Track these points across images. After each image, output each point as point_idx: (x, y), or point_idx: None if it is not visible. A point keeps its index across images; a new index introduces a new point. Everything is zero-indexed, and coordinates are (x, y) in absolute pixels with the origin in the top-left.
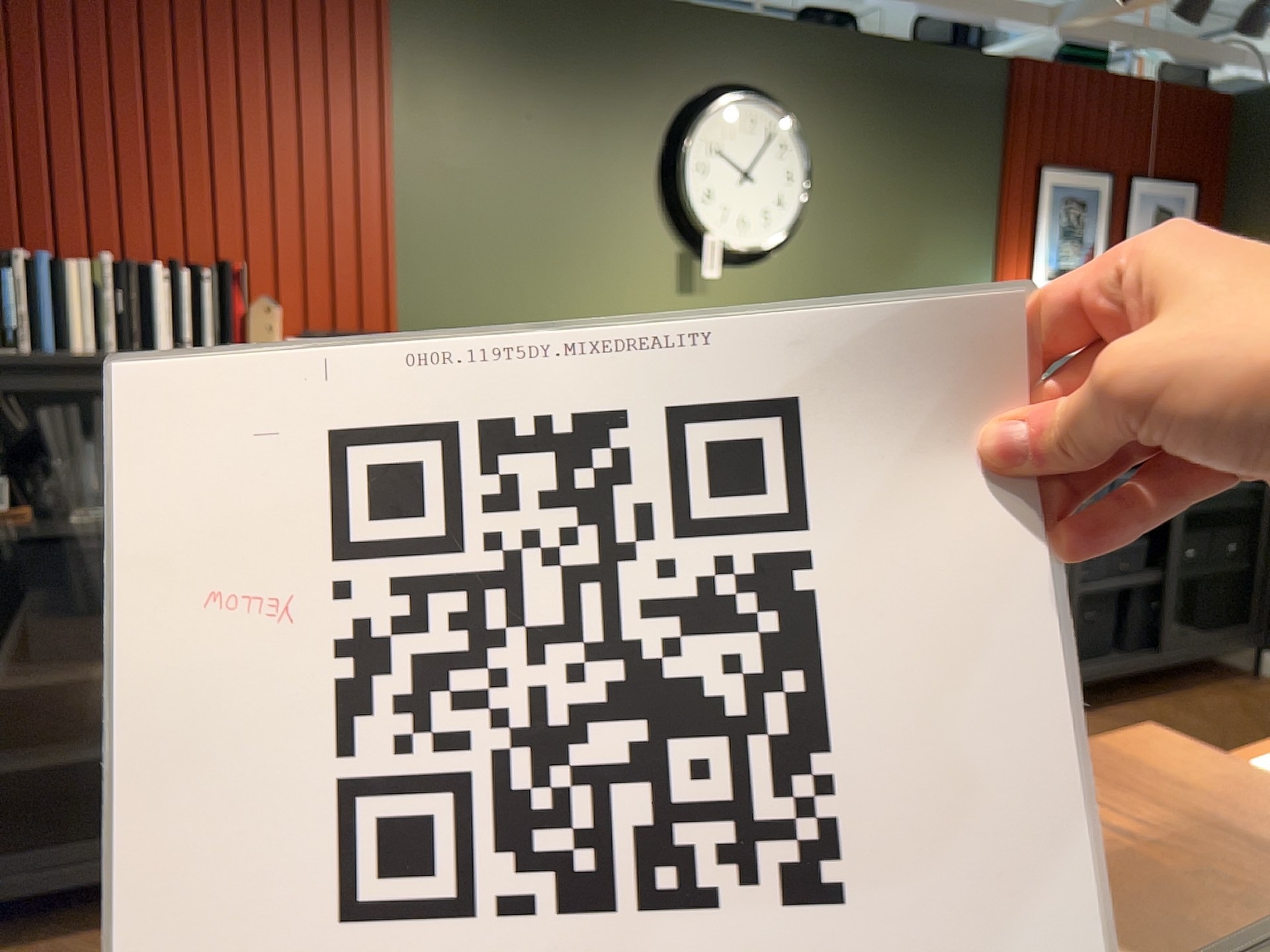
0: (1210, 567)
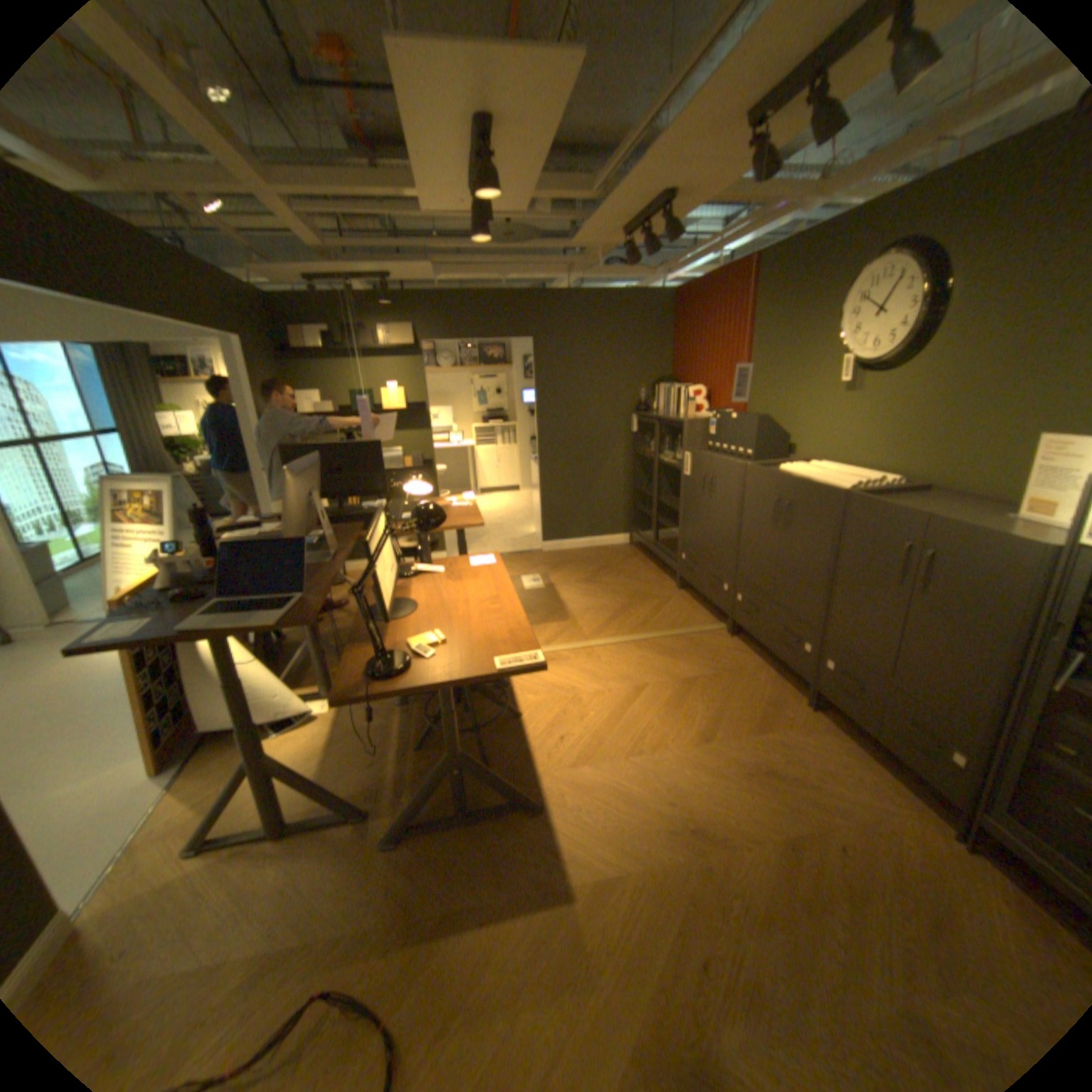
0: None
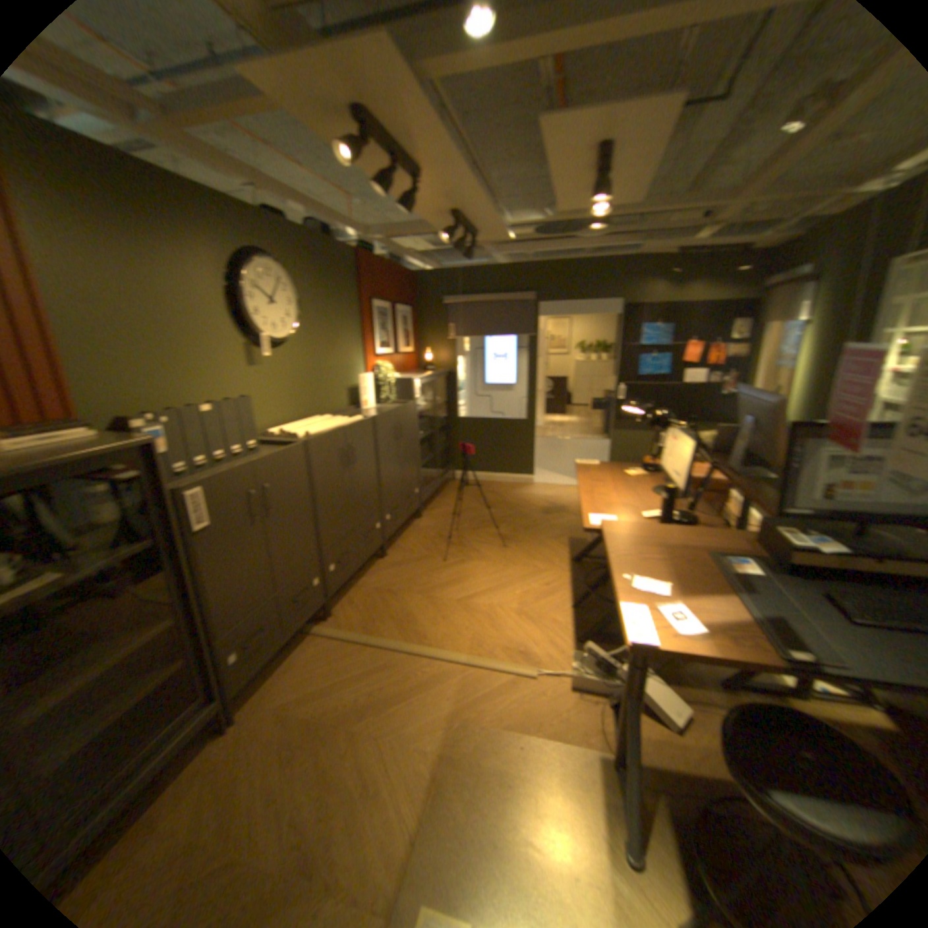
0: (439, 448)
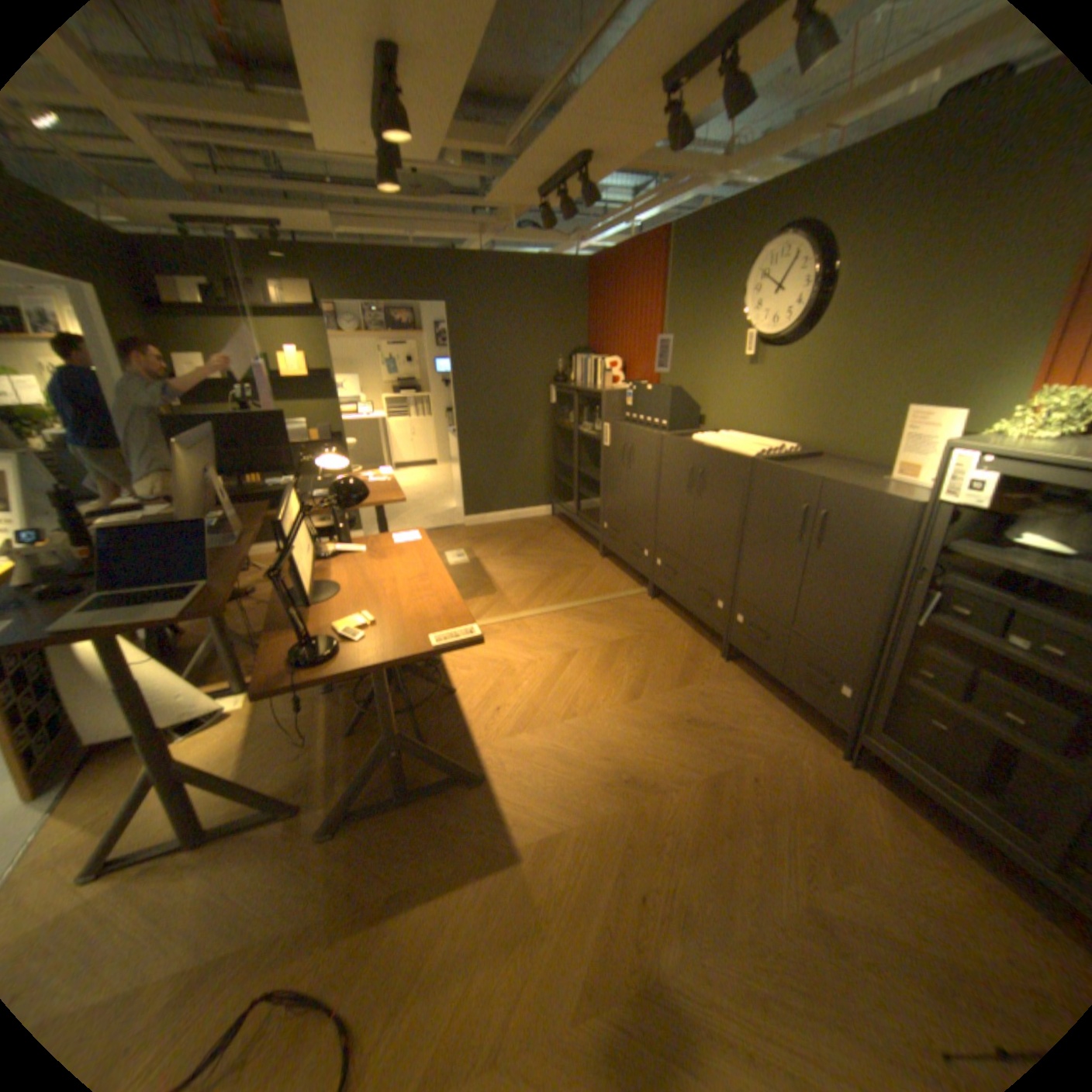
0: None
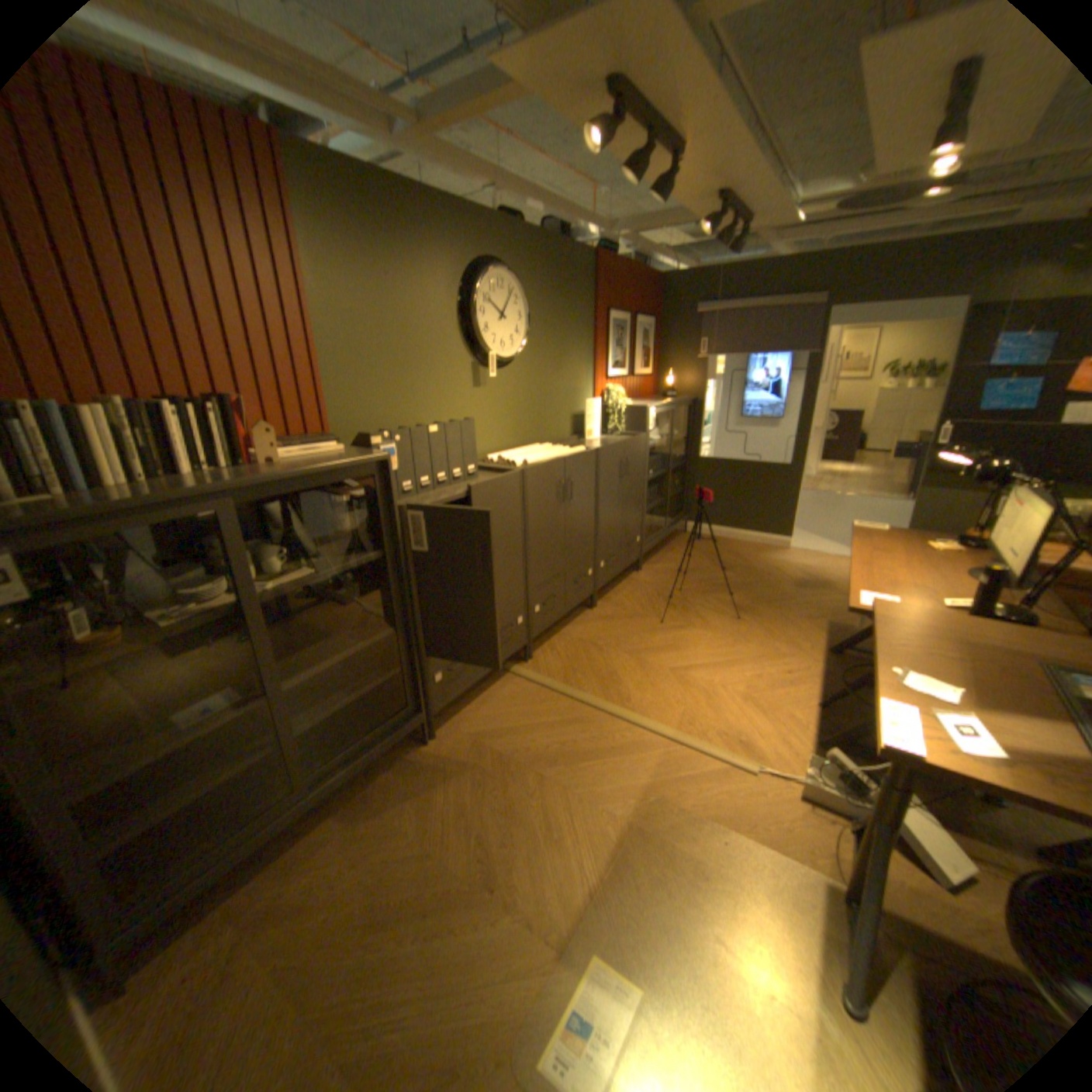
0: (672, 492)
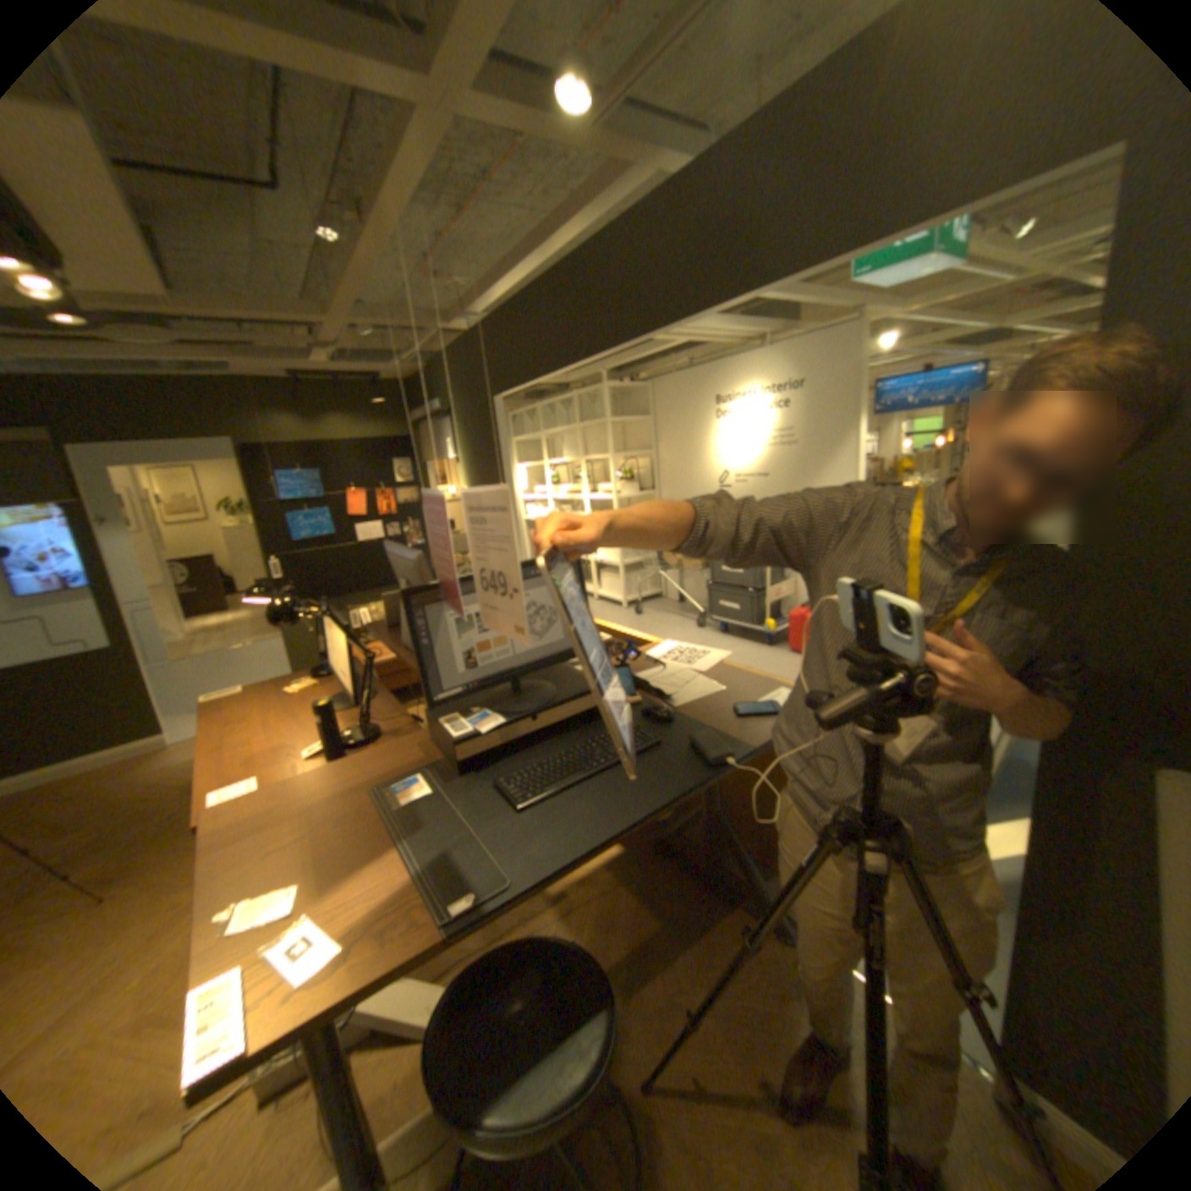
0: None
